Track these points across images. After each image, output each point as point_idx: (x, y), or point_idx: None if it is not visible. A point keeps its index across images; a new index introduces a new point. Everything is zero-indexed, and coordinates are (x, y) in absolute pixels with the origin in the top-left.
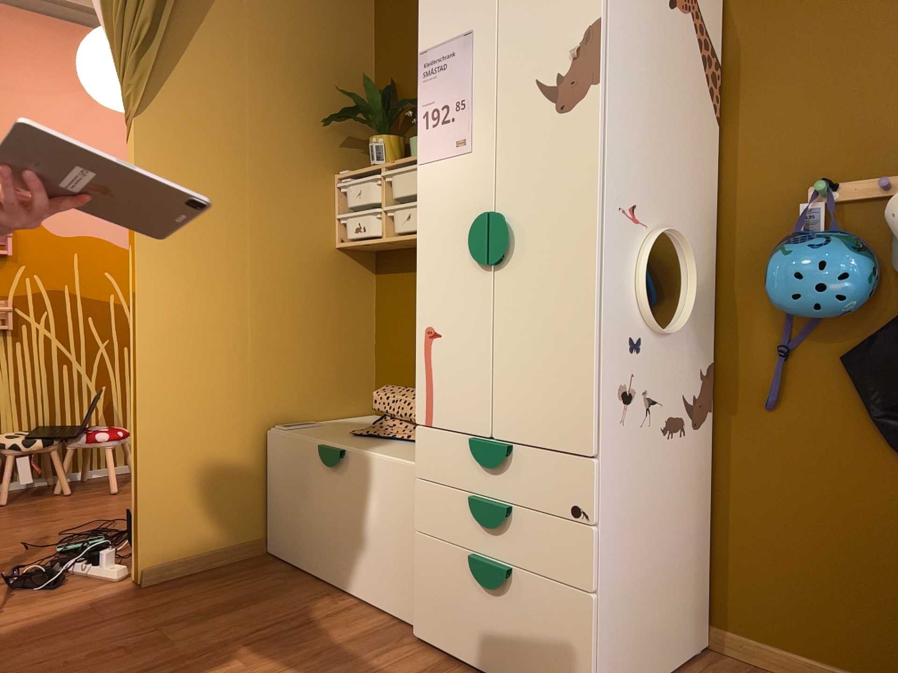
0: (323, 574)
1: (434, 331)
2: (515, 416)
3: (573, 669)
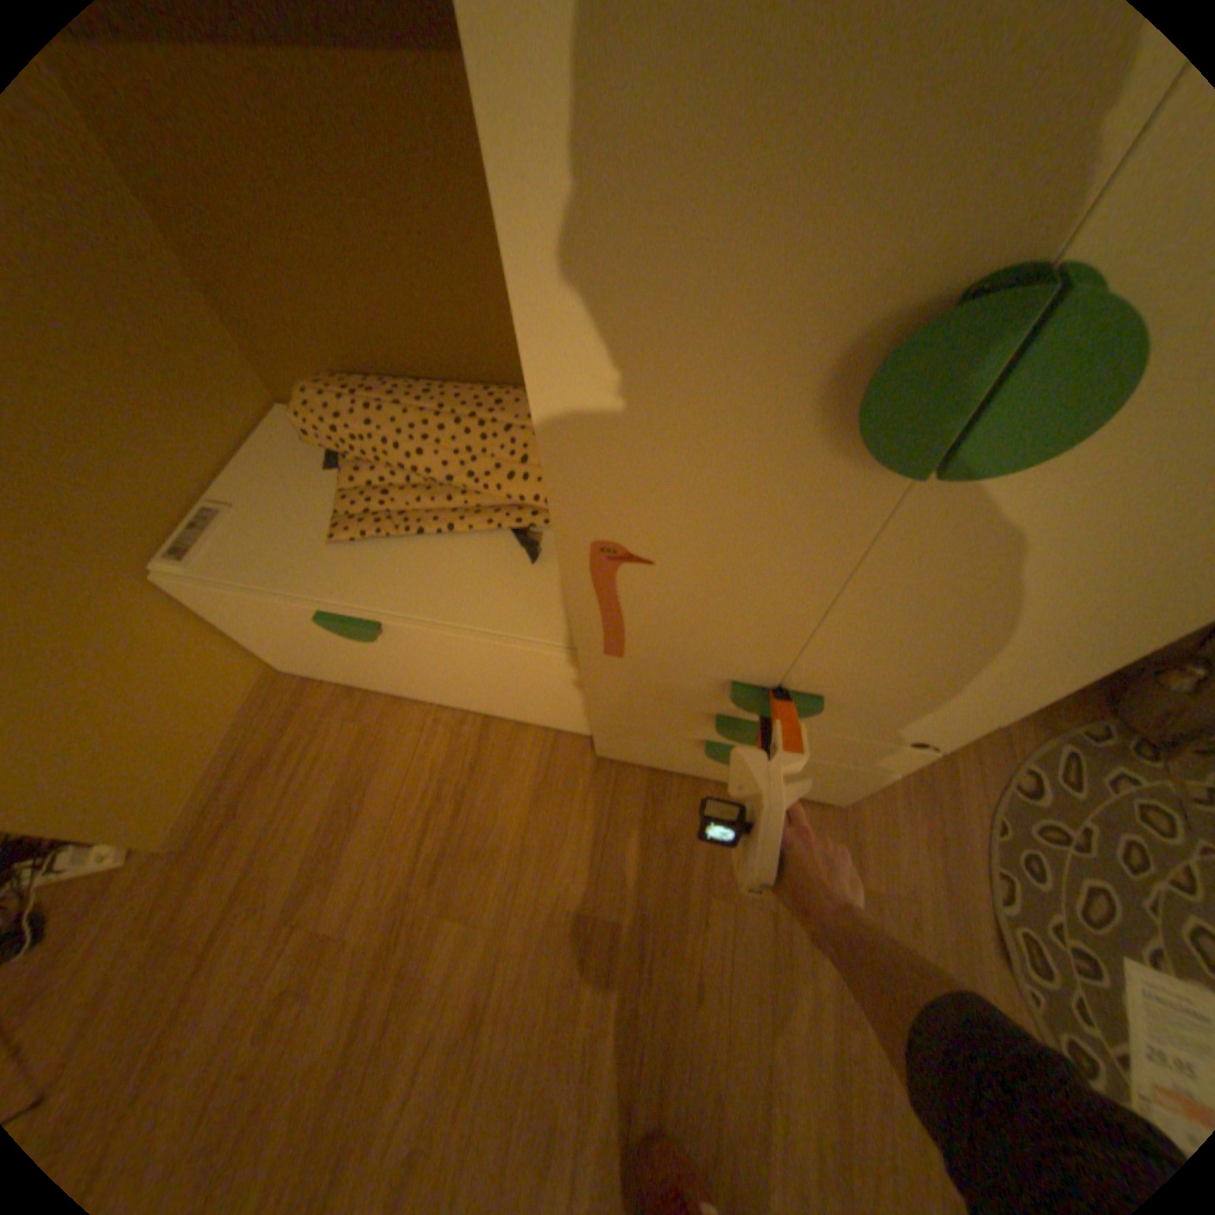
0: (405, 695)
1: (630, 553)
2: (846, 680)
3: (839, 792)
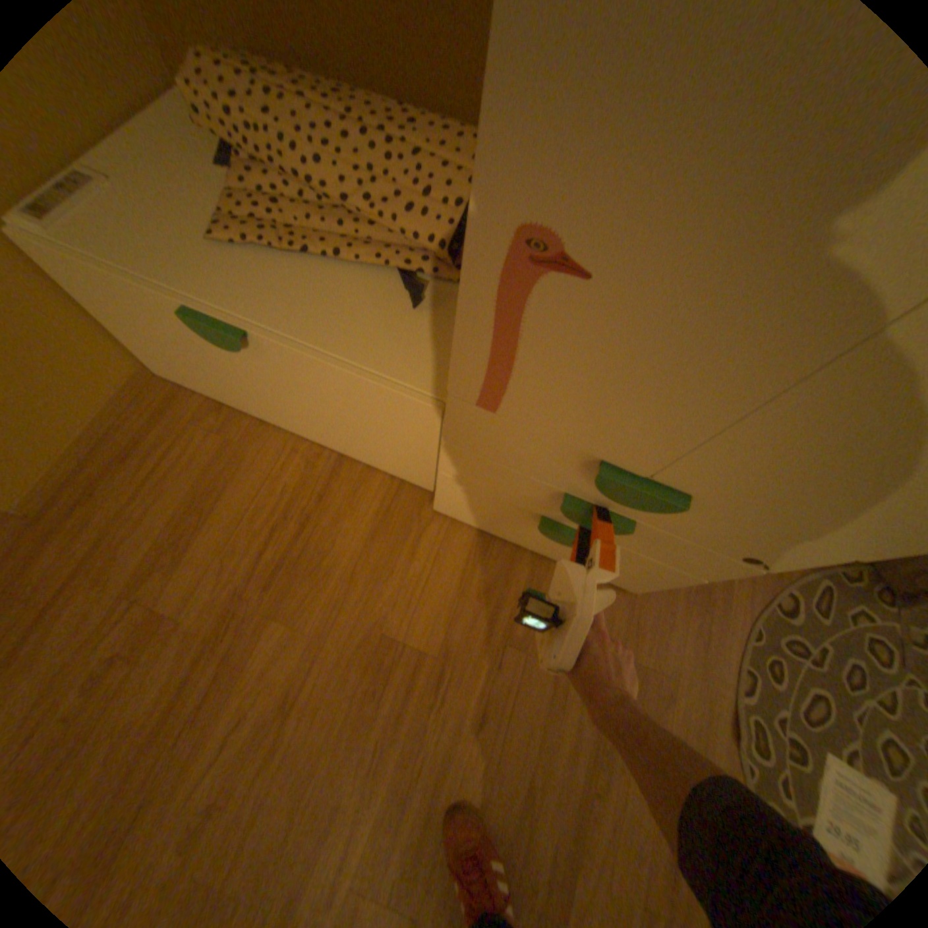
0: (270, 421)
1: (567, 253)
2: (734, 482)
3: (640, 582)
